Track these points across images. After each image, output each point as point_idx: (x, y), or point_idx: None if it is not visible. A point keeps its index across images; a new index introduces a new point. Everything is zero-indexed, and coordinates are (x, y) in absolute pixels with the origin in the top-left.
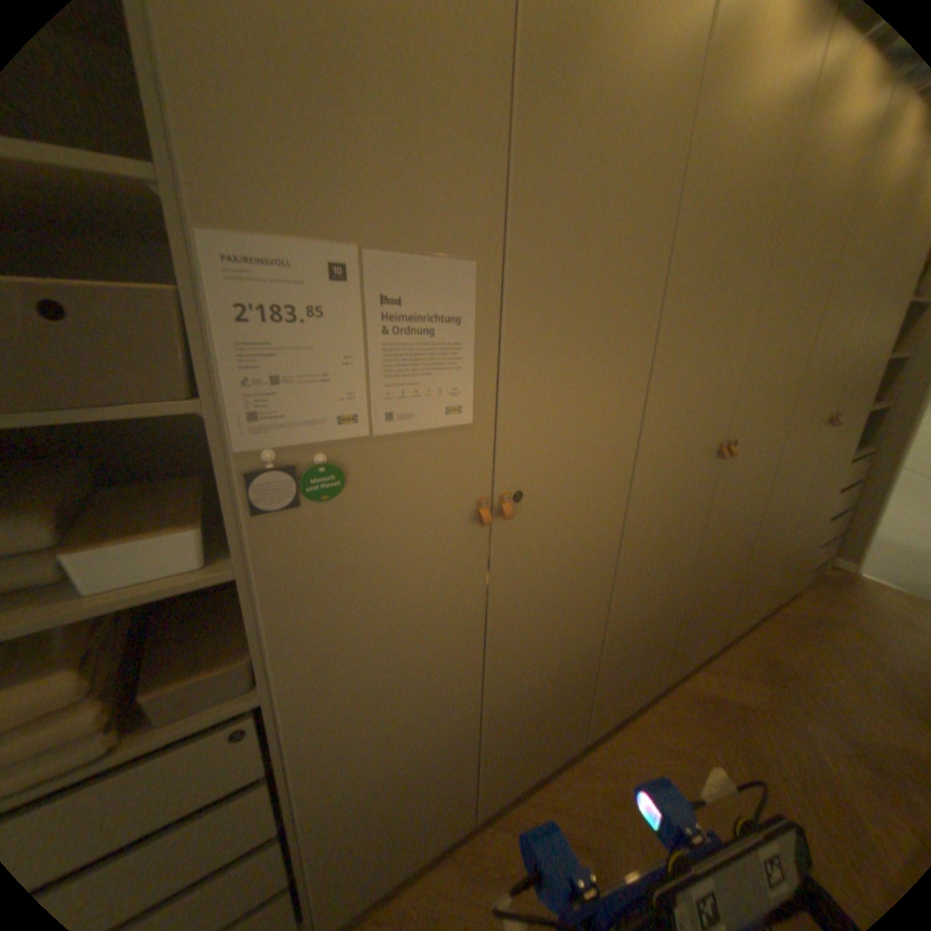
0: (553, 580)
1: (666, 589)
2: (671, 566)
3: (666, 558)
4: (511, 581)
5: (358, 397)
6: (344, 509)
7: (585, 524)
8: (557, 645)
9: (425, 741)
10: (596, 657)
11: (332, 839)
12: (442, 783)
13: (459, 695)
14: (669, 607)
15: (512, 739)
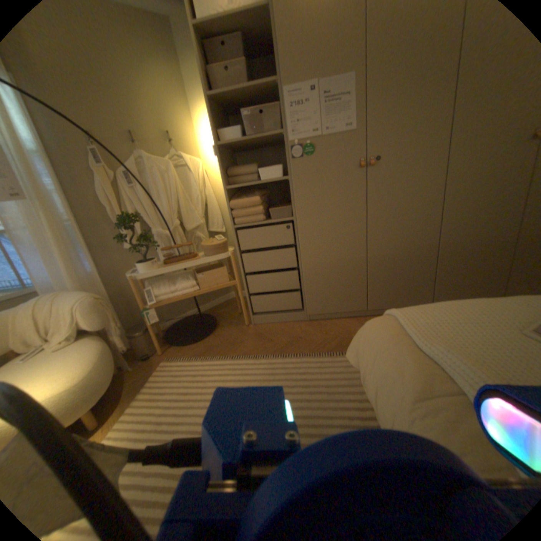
0: (399, 200)
1: (490, 224)
2: (493, 209)
3: (486, 203)
4: (376, 195)
5: (317, 122)
6: (313, 158)
7: (416, 174)
8: (405, 234)
9: (341, 254)
10: (433, 251)
11: (310, 276)
12: (349, 277)
13: (354, 240)
14: (496, 238)
15: (382, 274)
